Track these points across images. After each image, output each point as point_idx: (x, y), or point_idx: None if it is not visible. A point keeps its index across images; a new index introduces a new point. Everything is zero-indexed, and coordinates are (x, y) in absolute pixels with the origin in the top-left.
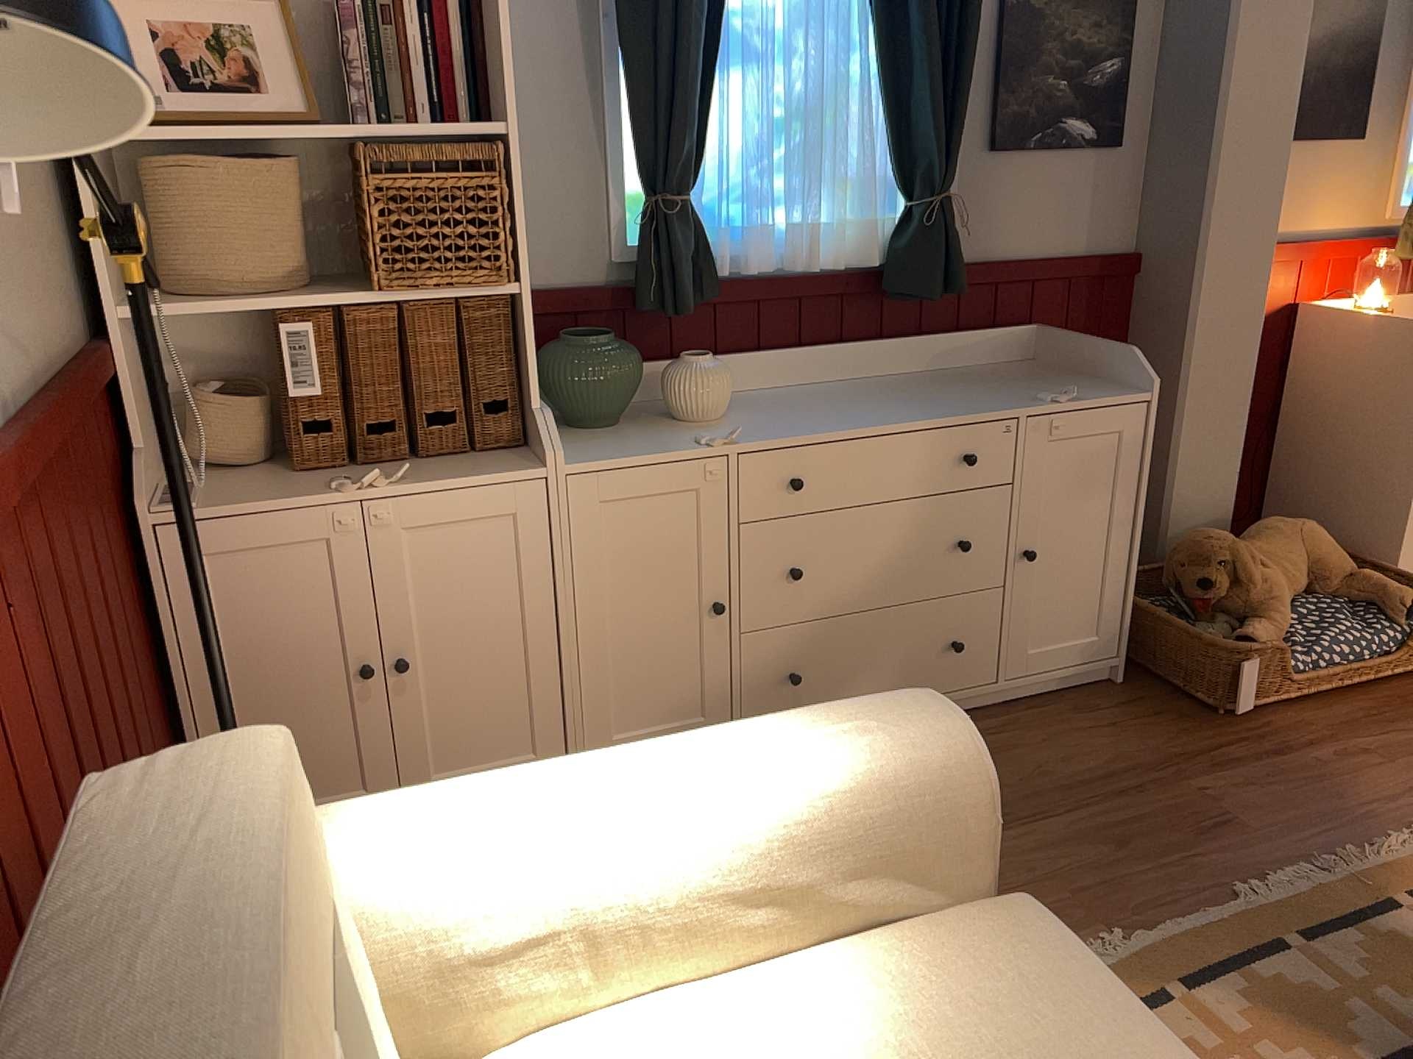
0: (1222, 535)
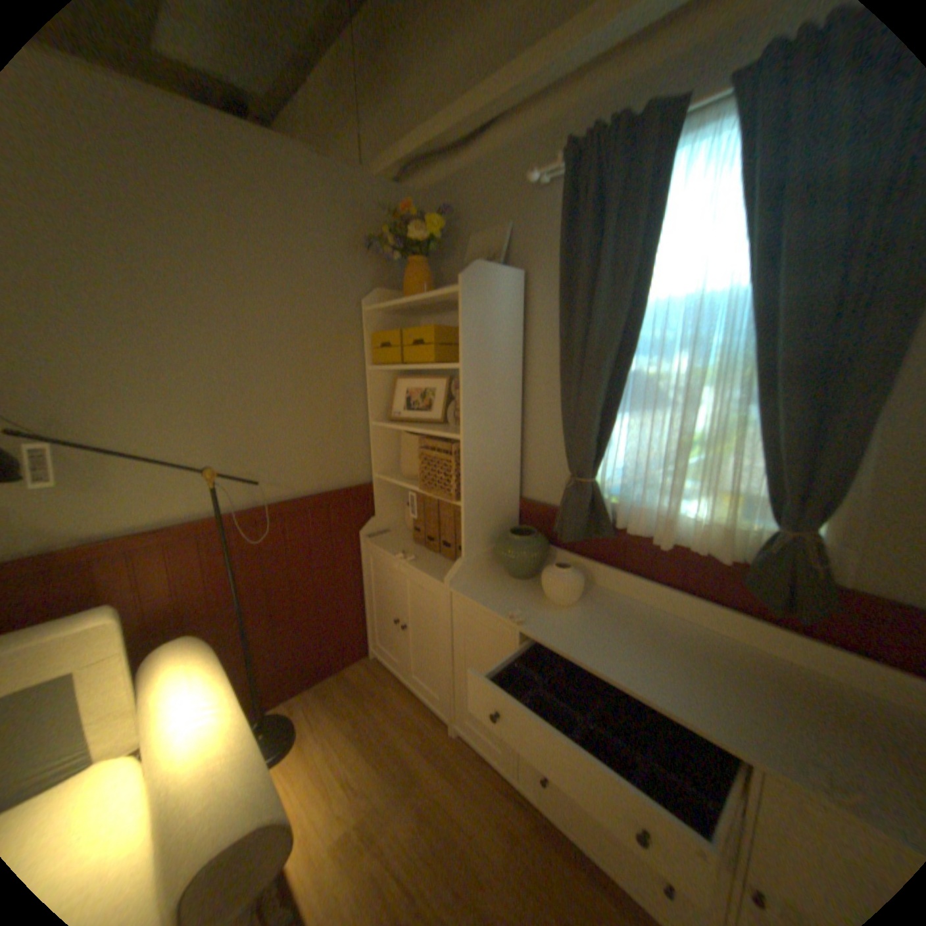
0: None
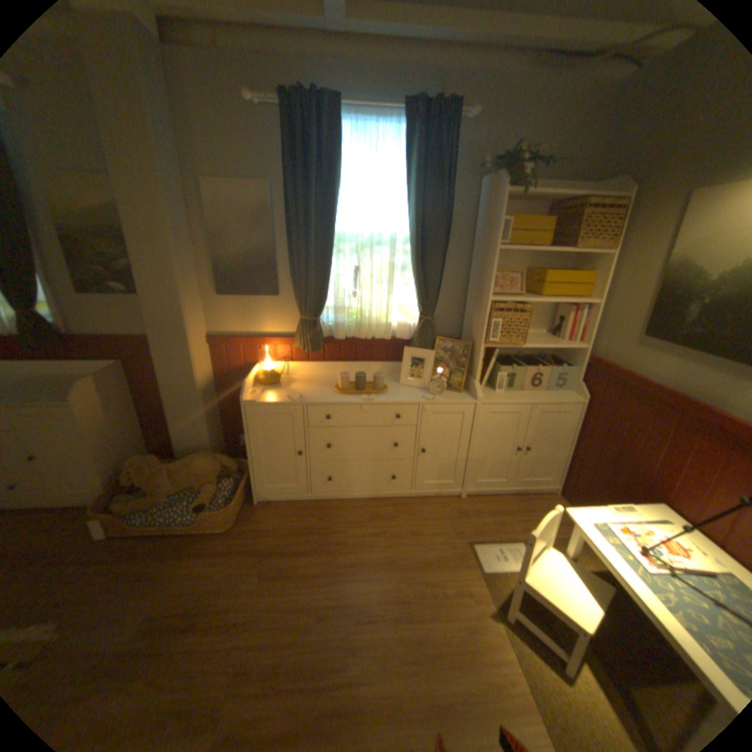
0: (145, 459)
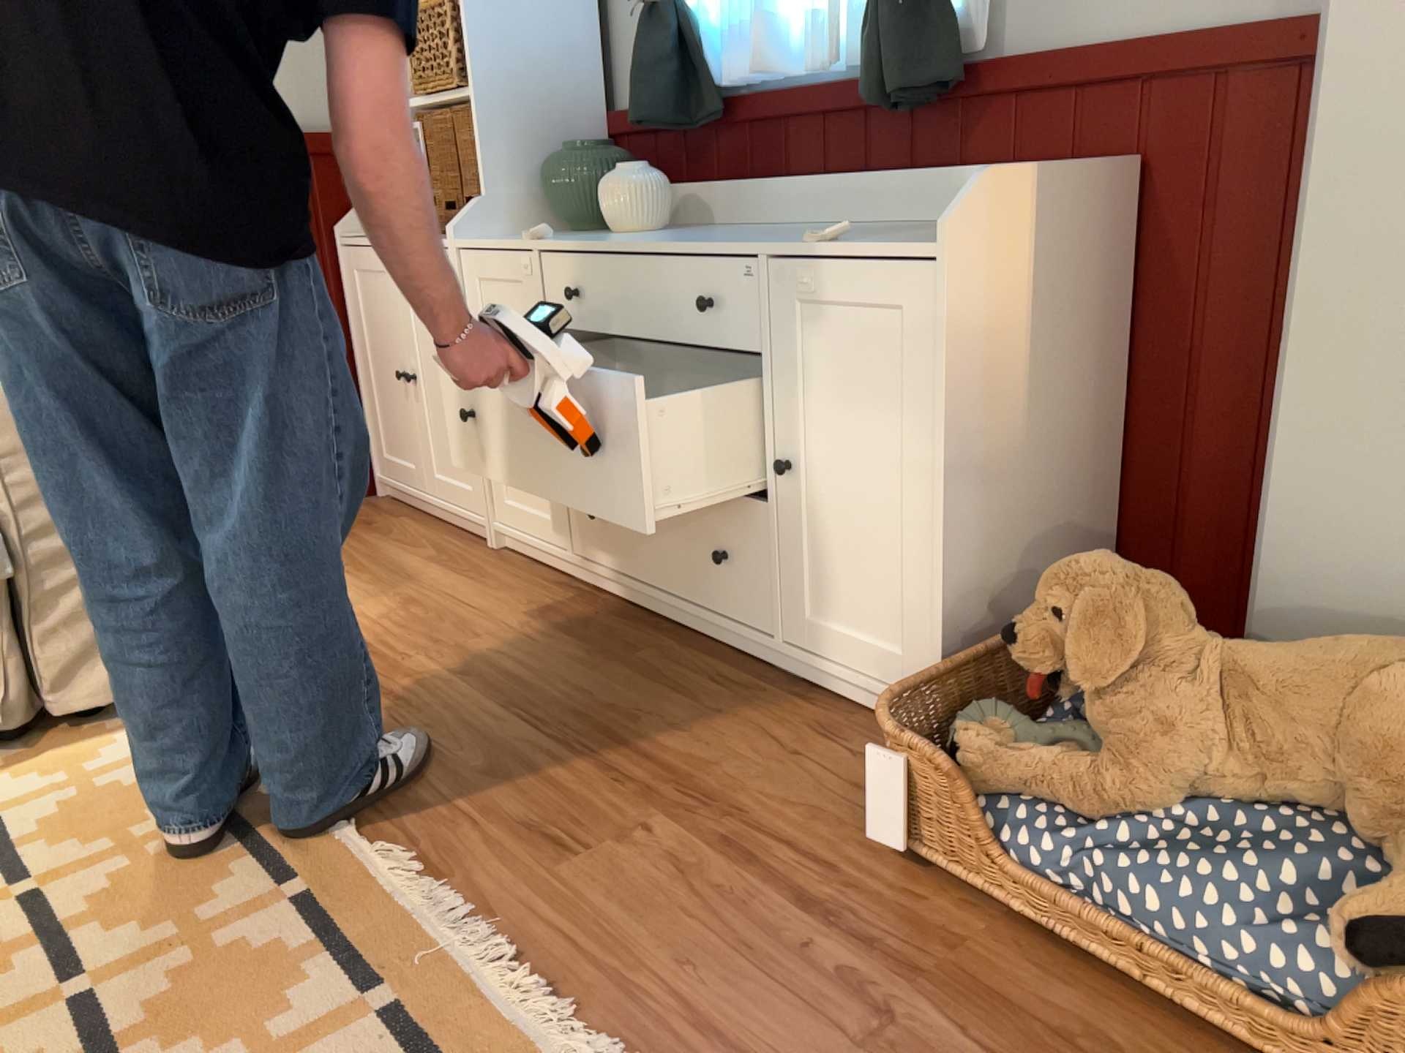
0: (1137, 576)
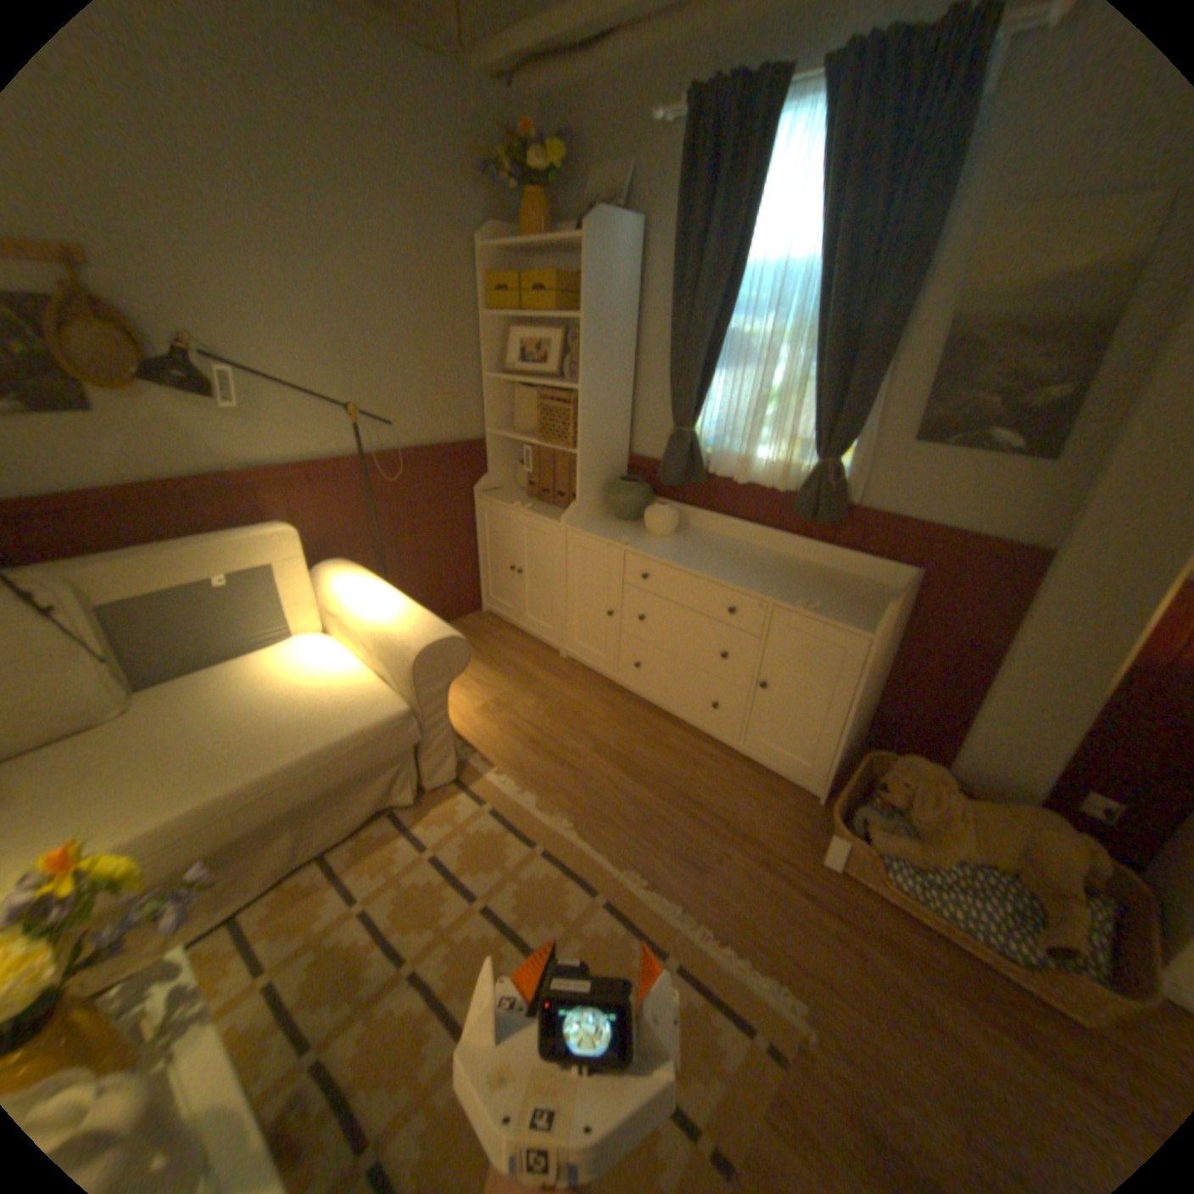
0: (940, 774)
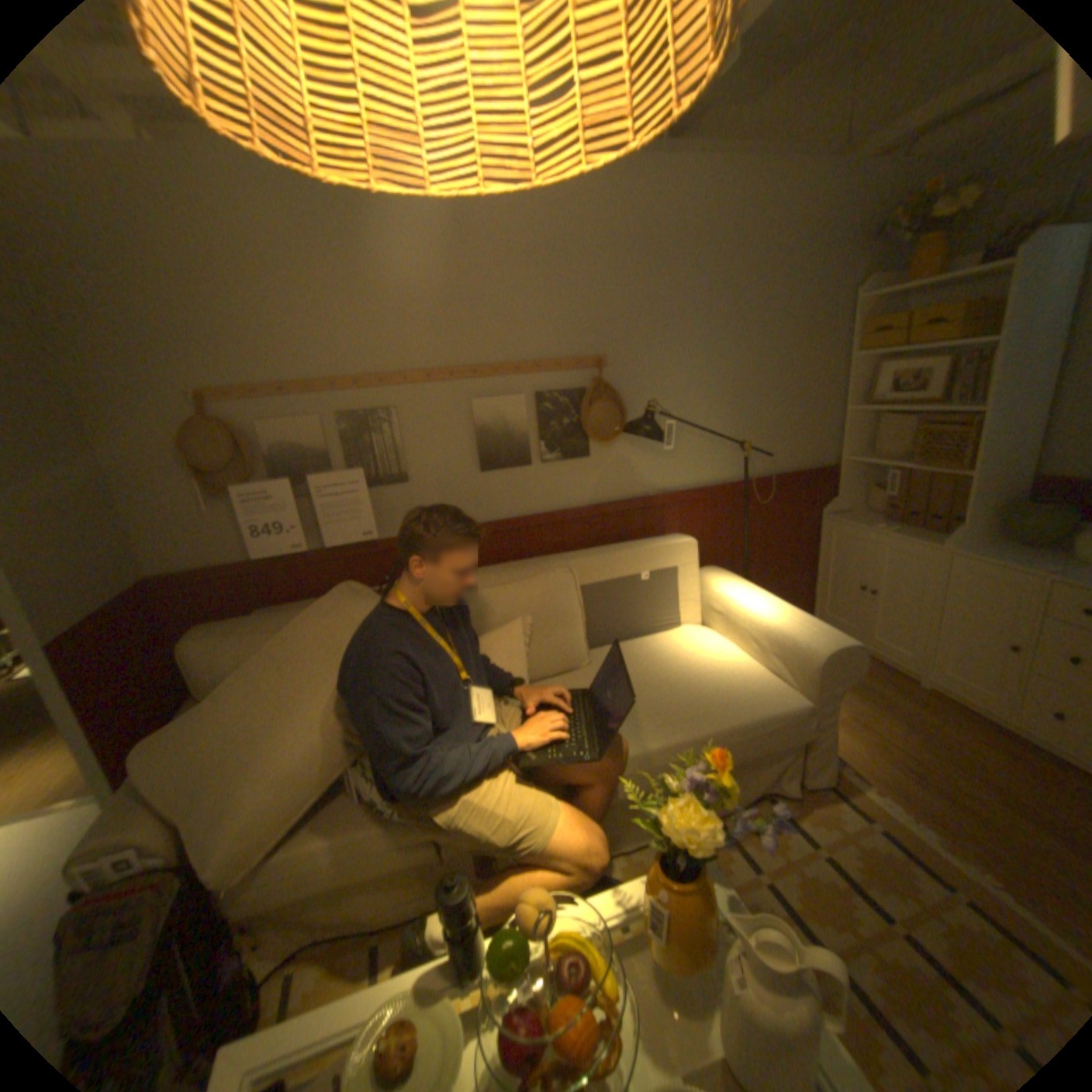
0: None
